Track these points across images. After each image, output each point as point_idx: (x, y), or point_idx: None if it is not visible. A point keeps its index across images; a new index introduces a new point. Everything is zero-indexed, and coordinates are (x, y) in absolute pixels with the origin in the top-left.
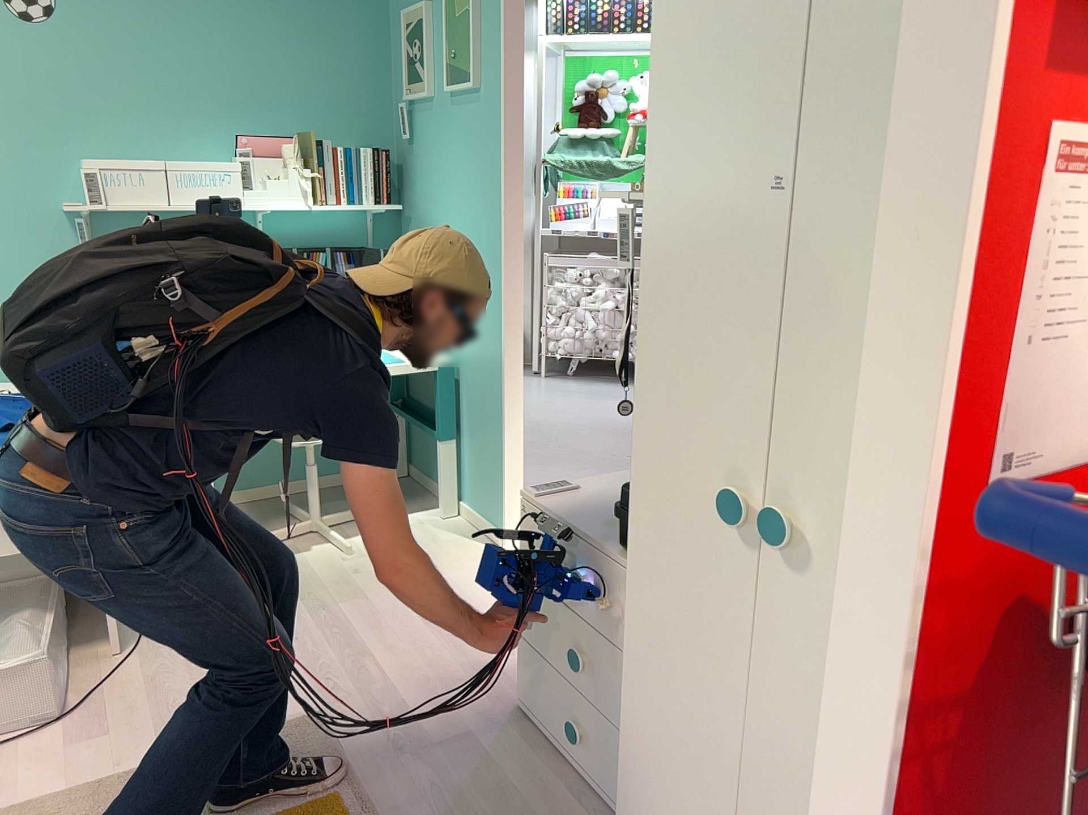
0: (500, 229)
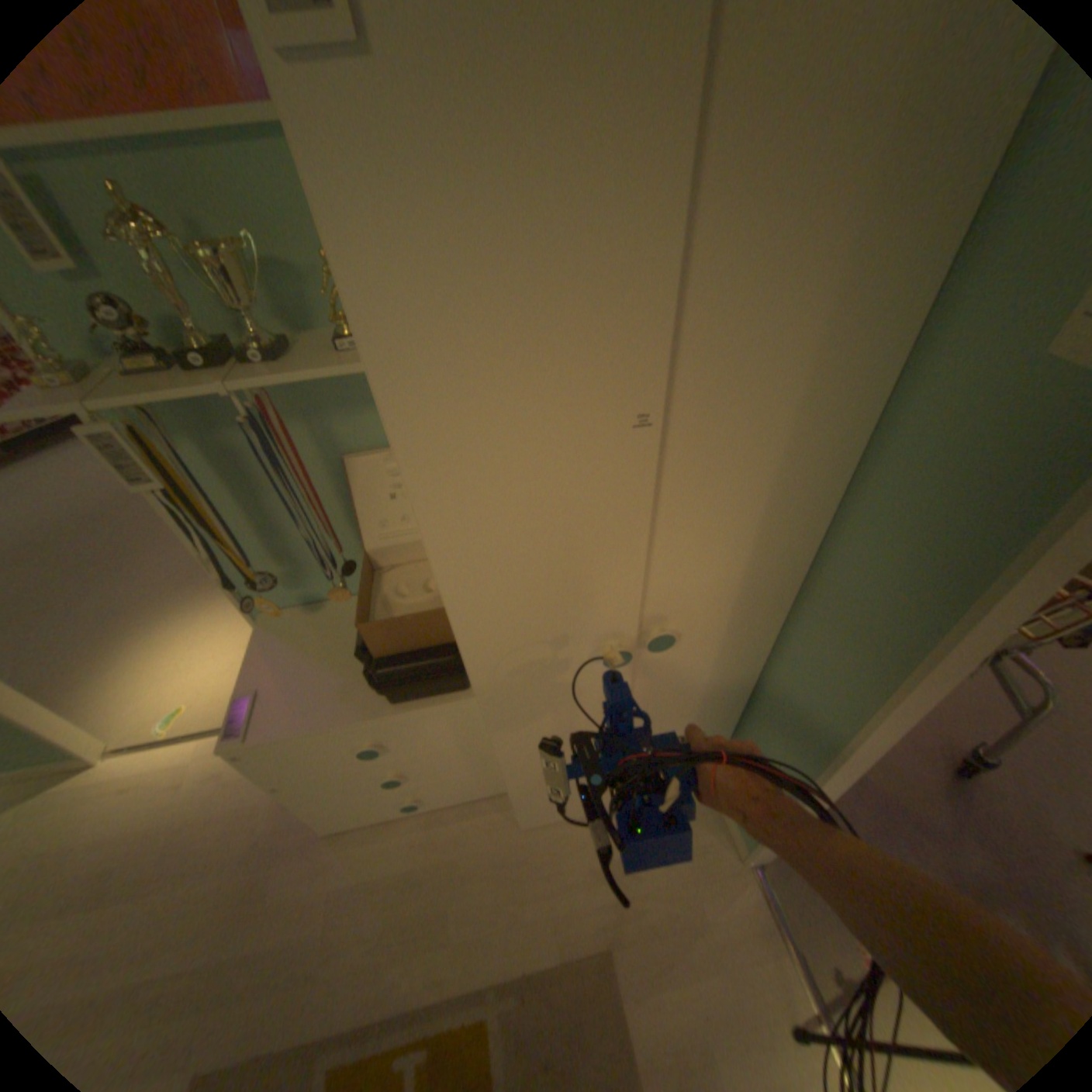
0: None
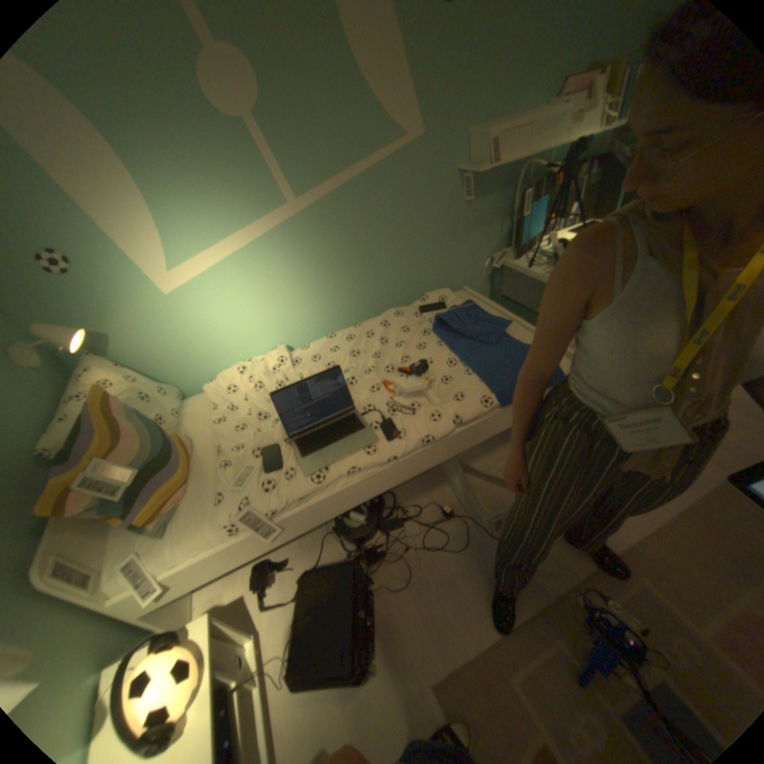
0: None
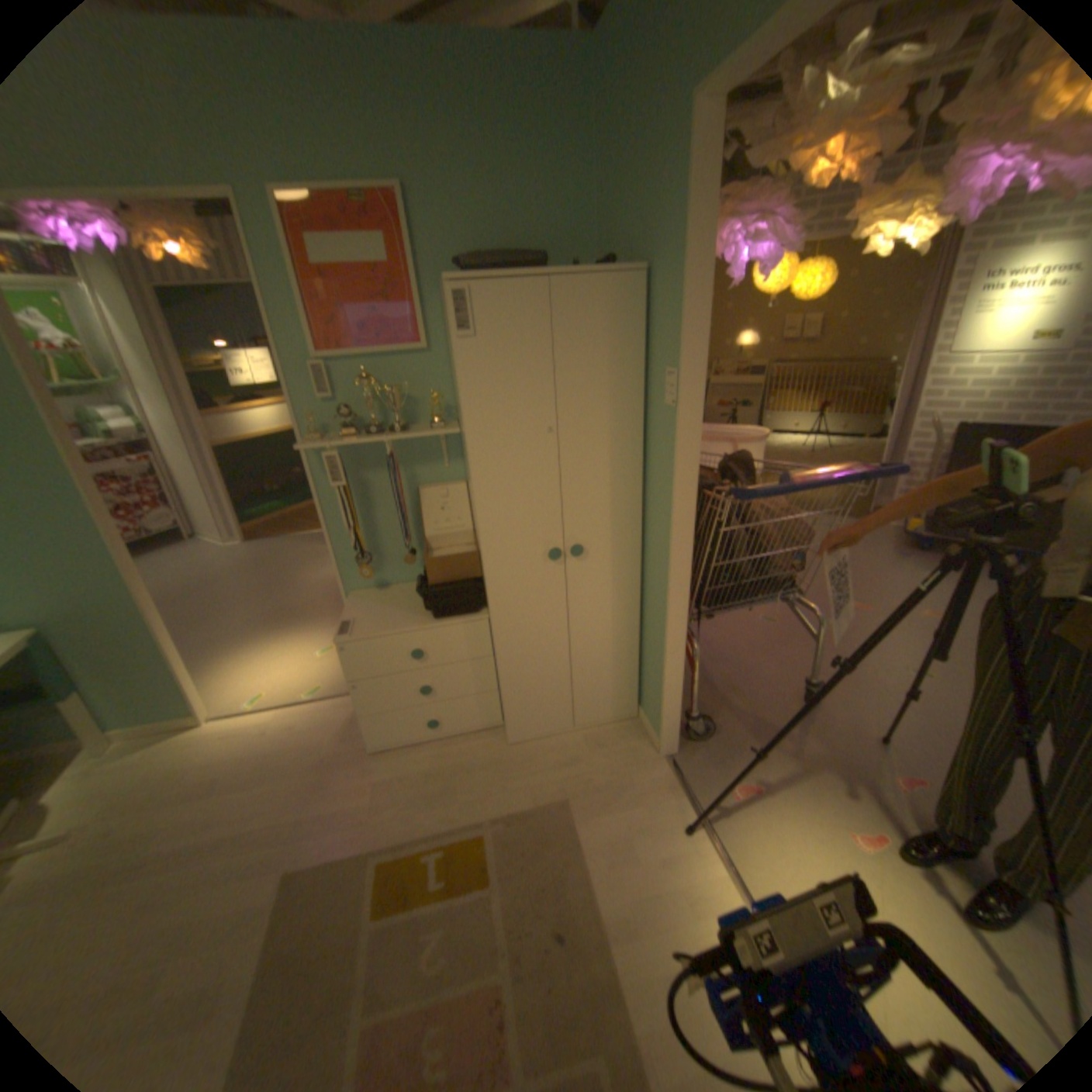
0: (76, 498)
